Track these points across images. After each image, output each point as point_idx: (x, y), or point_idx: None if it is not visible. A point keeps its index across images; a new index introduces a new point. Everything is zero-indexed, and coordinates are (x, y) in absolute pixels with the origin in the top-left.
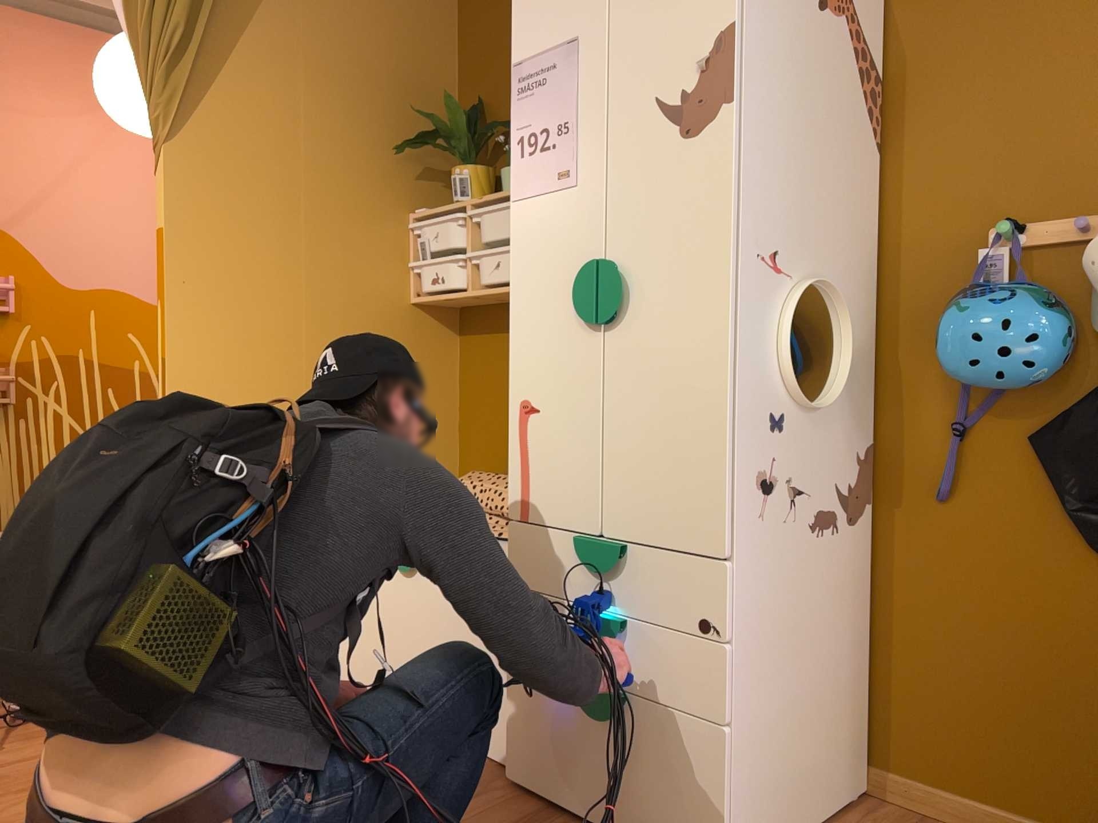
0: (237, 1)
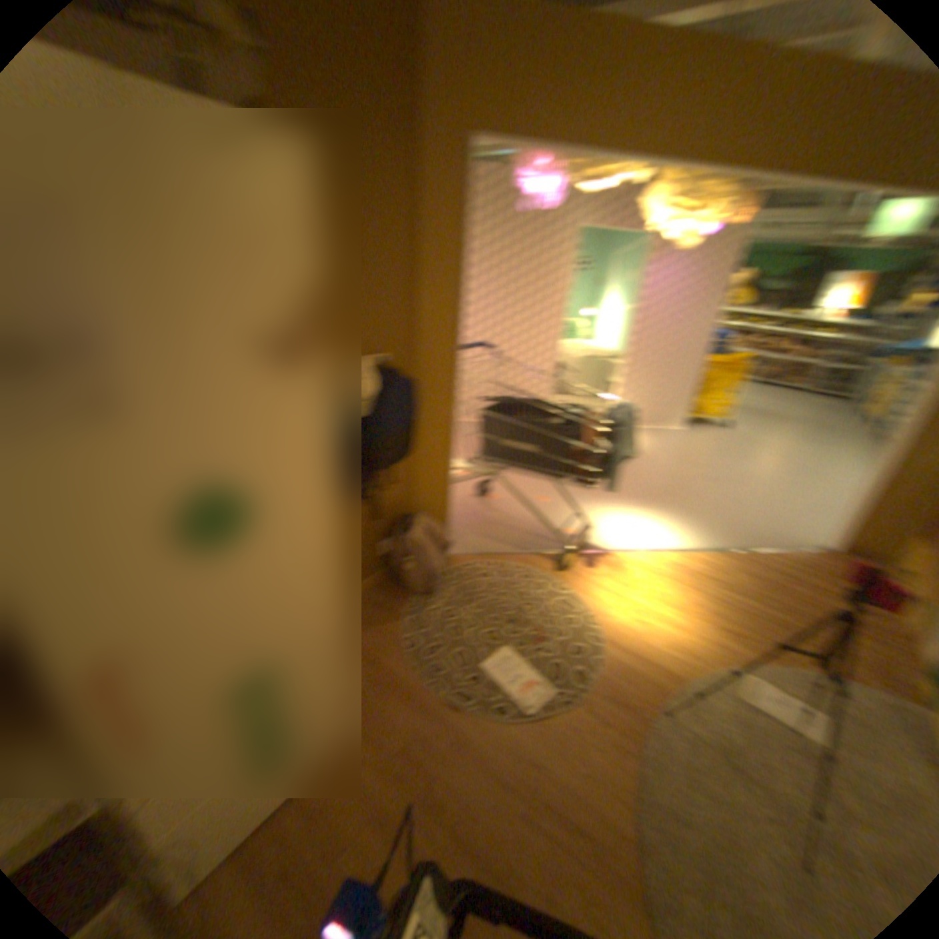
0: None
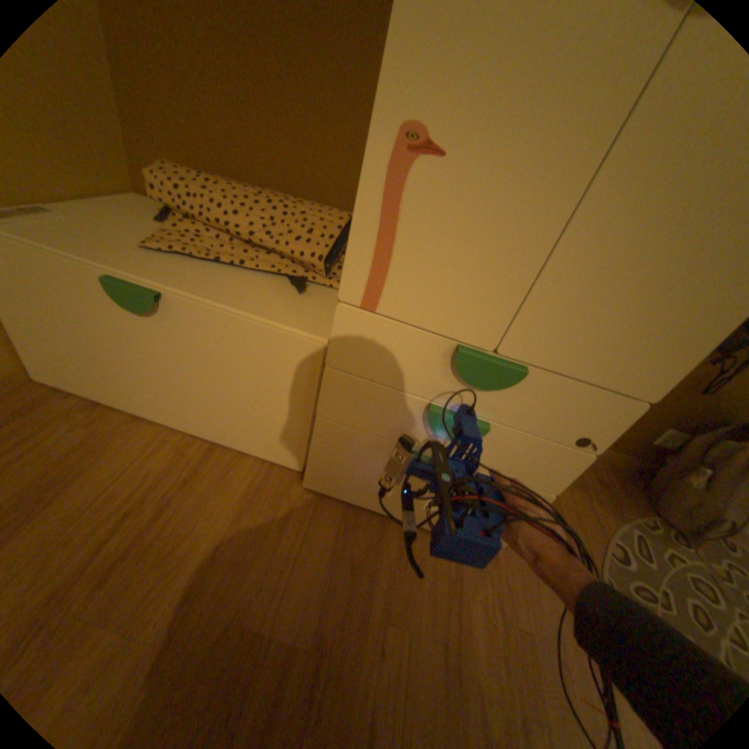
0: None
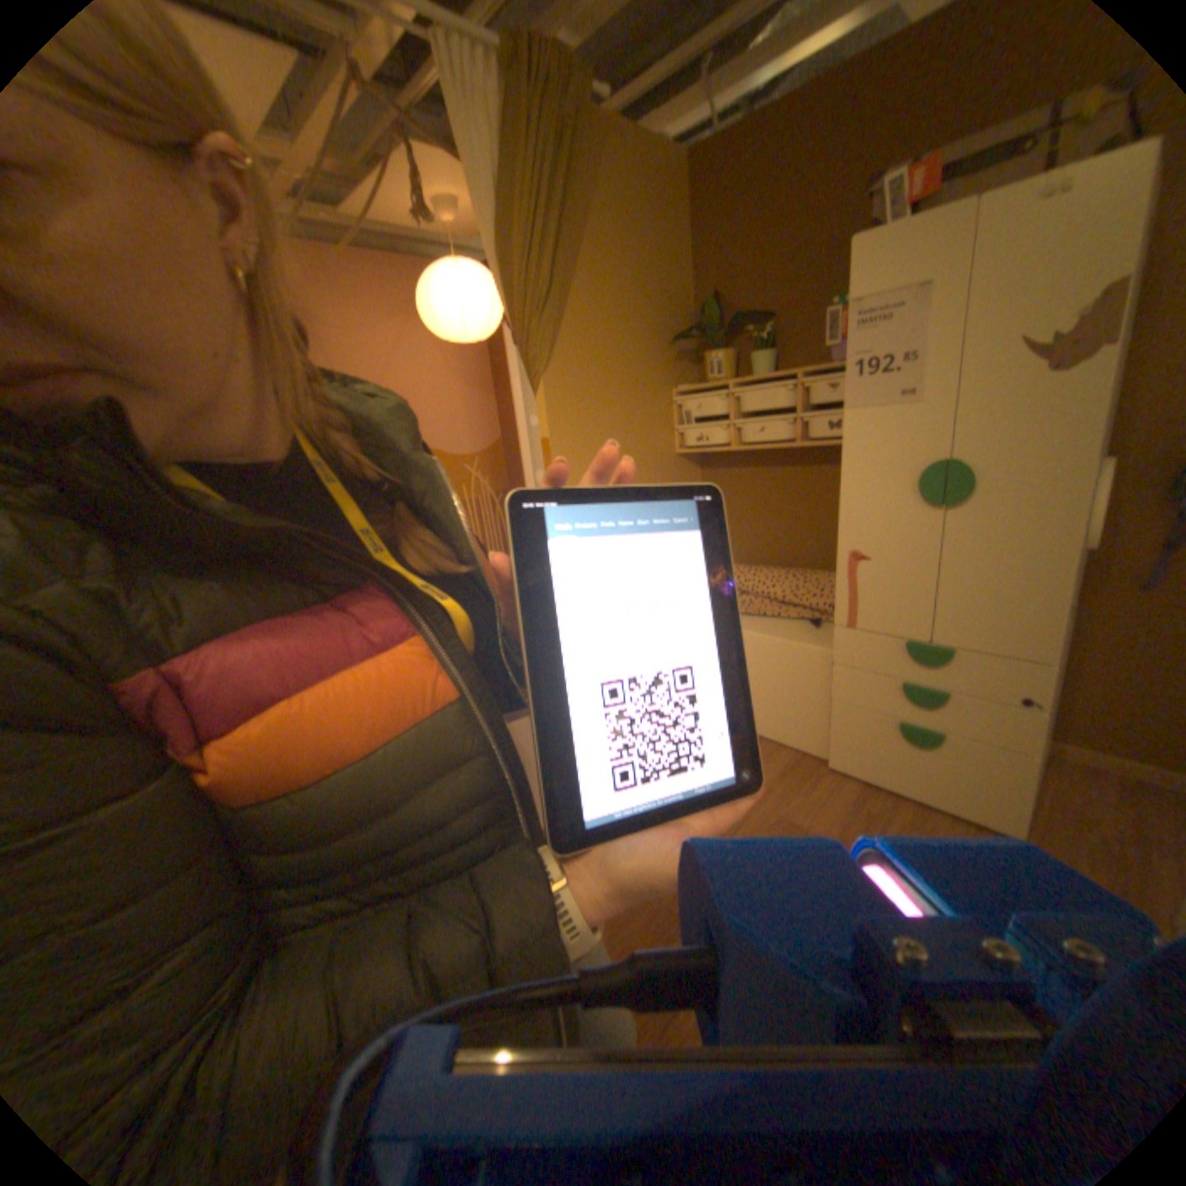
0: (565, 242)
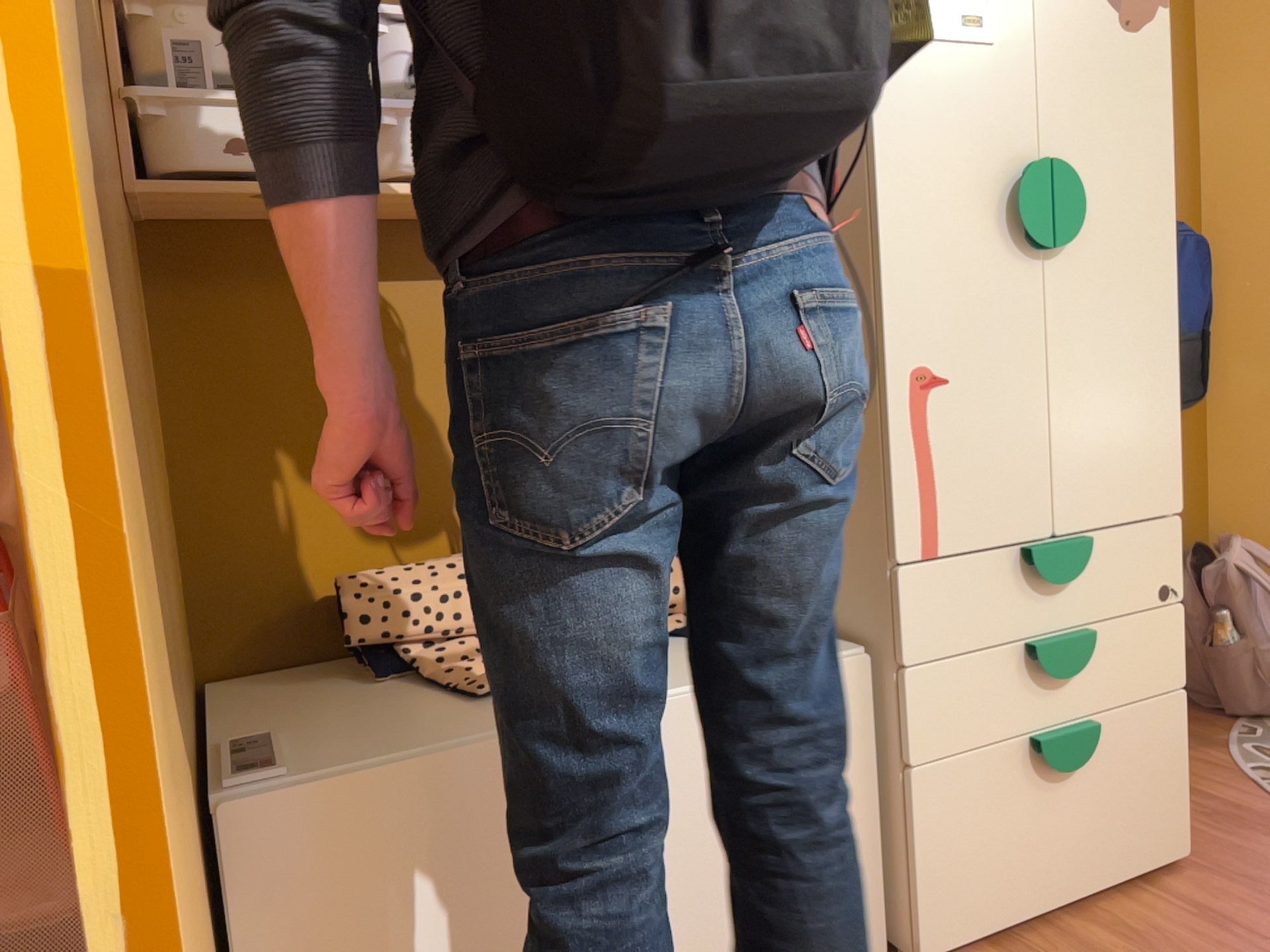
0: None
